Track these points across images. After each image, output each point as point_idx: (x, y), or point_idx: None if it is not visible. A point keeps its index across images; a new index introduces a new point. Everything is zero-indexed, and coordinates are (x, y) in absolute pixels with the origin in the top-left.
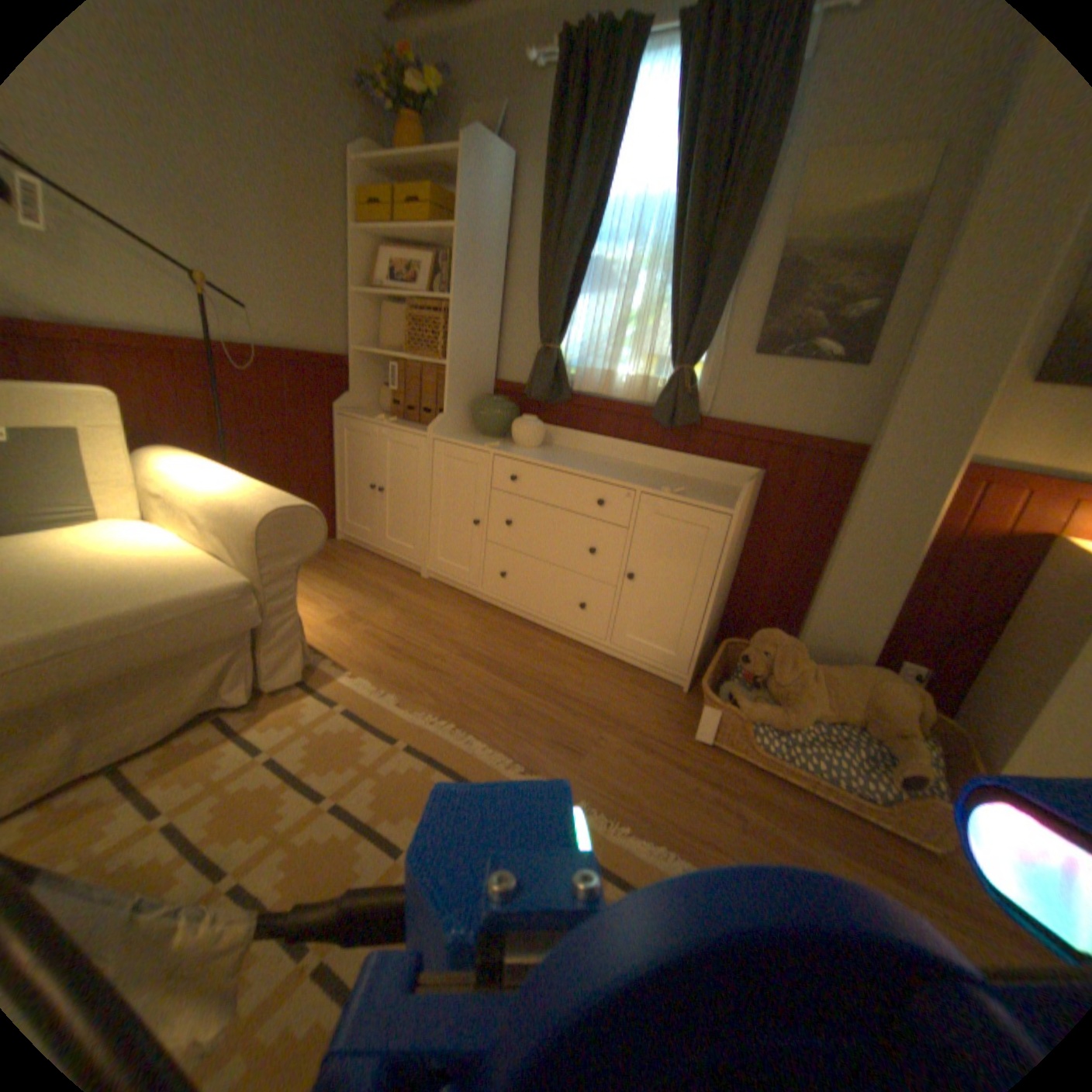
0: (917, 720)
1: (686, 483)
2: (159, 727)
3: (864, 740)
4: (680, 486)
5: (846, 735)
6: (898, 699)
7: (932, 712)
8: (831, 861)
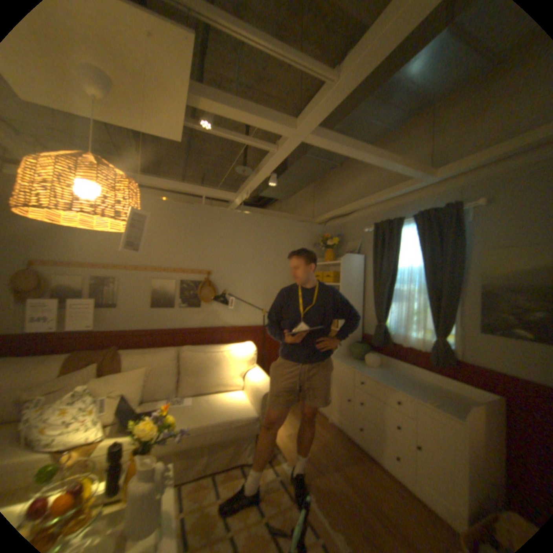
0: None
1: (452, 398)
2: (228, 465)
3: None
4: (445, 400)
5: None
6: None
7: None
8: None
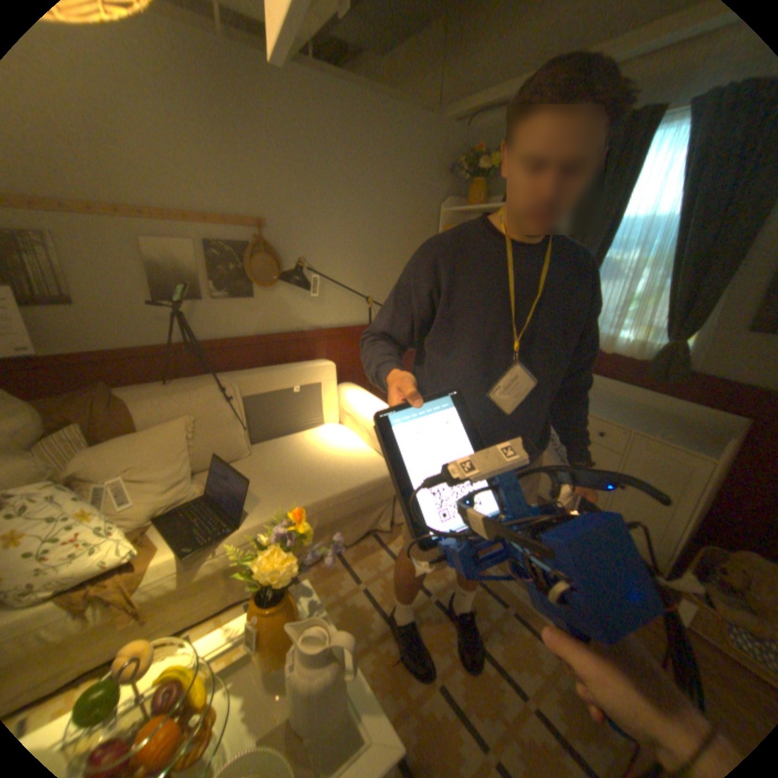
0: None
1: (675, 423)
2: (355, 536)
3: None
4: (670, 428)
5: None
6: None
7: None
8: None
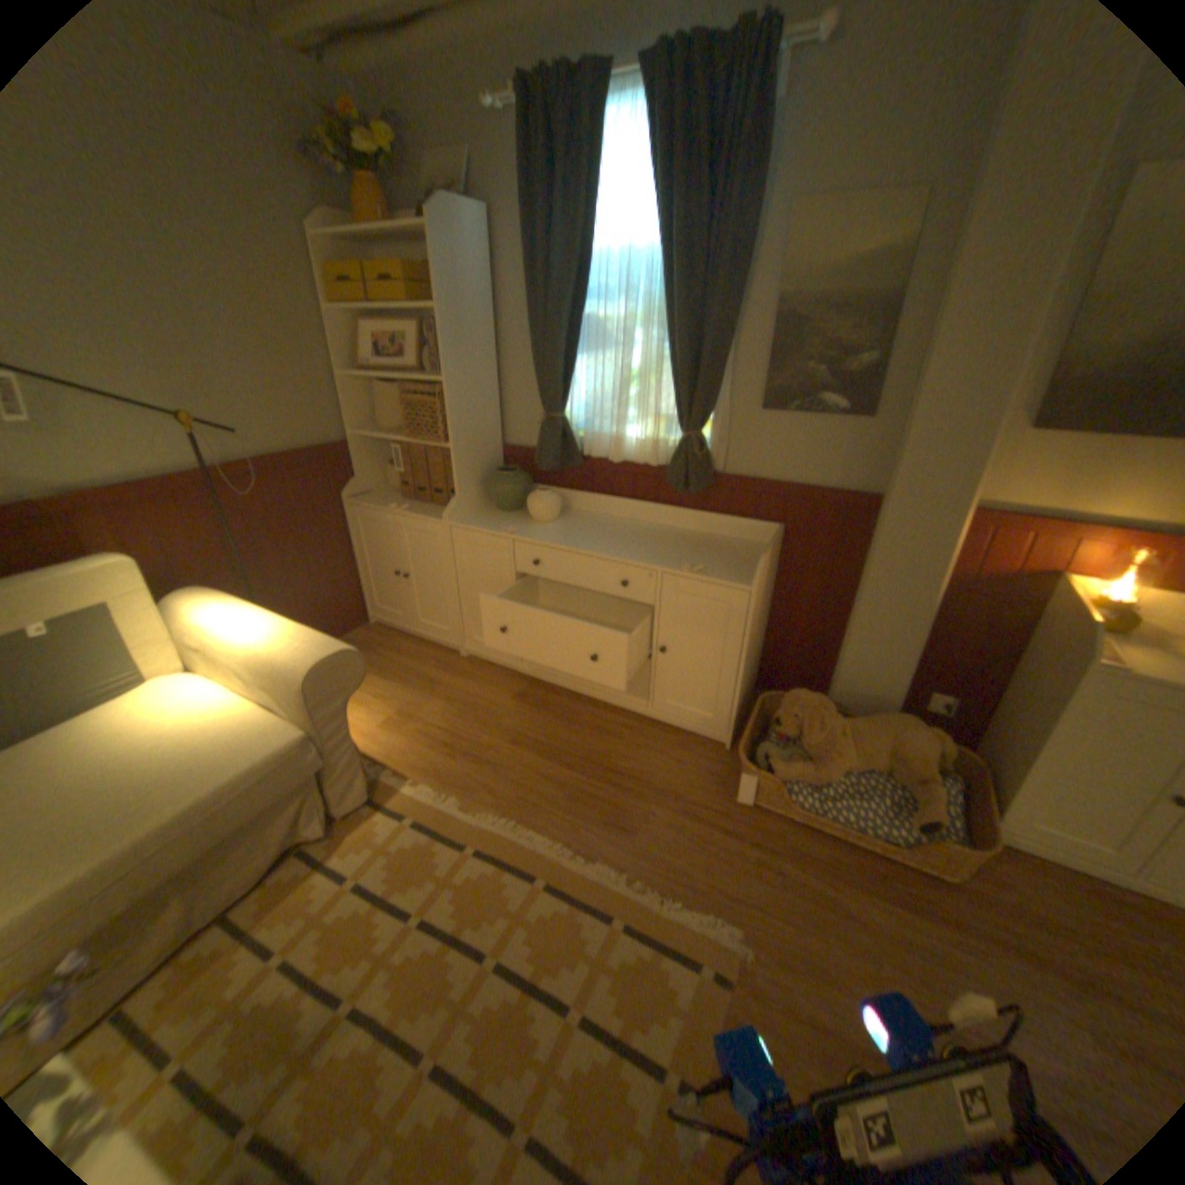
0: (936, 763)
1: (707, 547)
2: (253, 870)
3: (889, 786)
4: (701, 555)
5: (872, 783)
6: (917, 747)
7: (951, 751)
8: (858, 903)
